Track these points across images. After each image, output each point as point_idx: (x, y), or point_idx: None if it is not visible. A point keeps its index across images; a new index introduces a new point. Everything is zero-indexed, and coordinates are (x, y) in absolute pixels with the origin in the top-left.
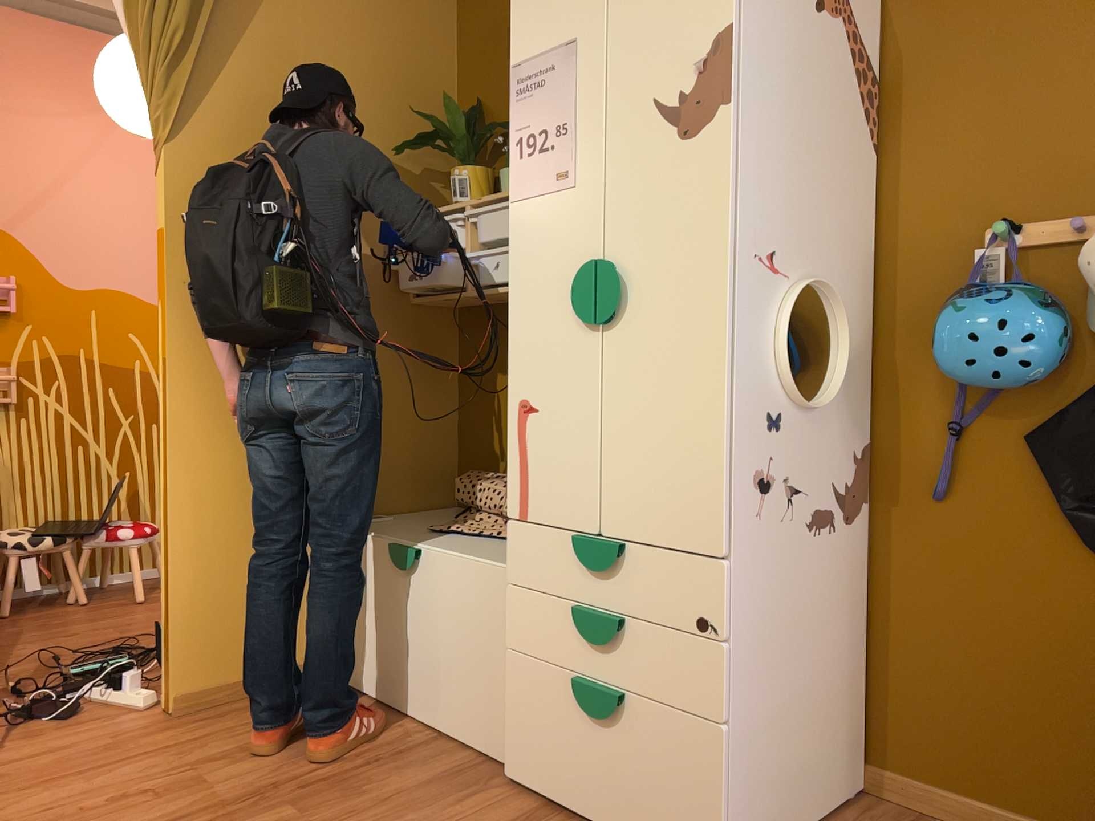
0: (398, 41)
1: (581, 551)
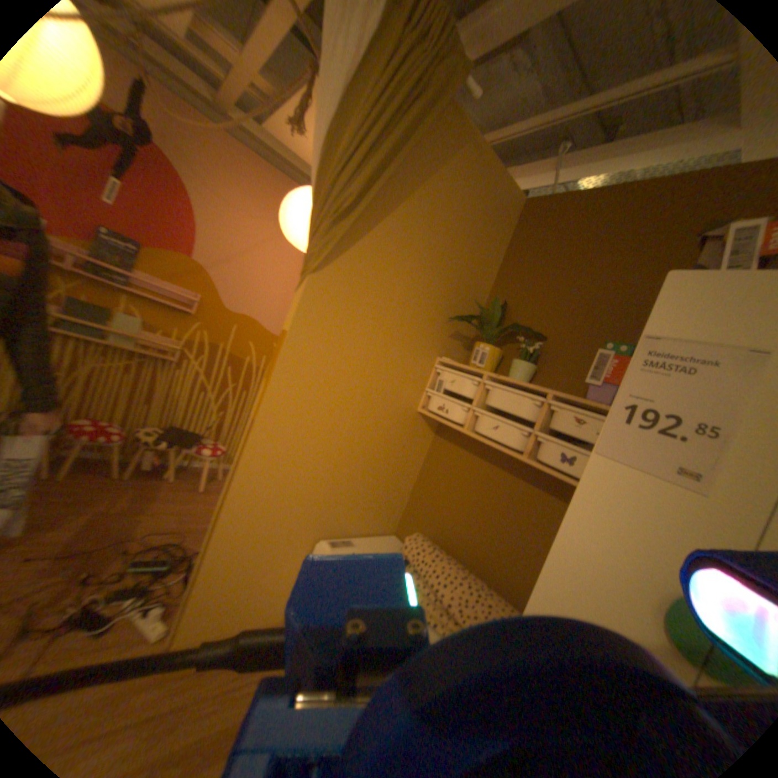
0: (473, 249)
1: None
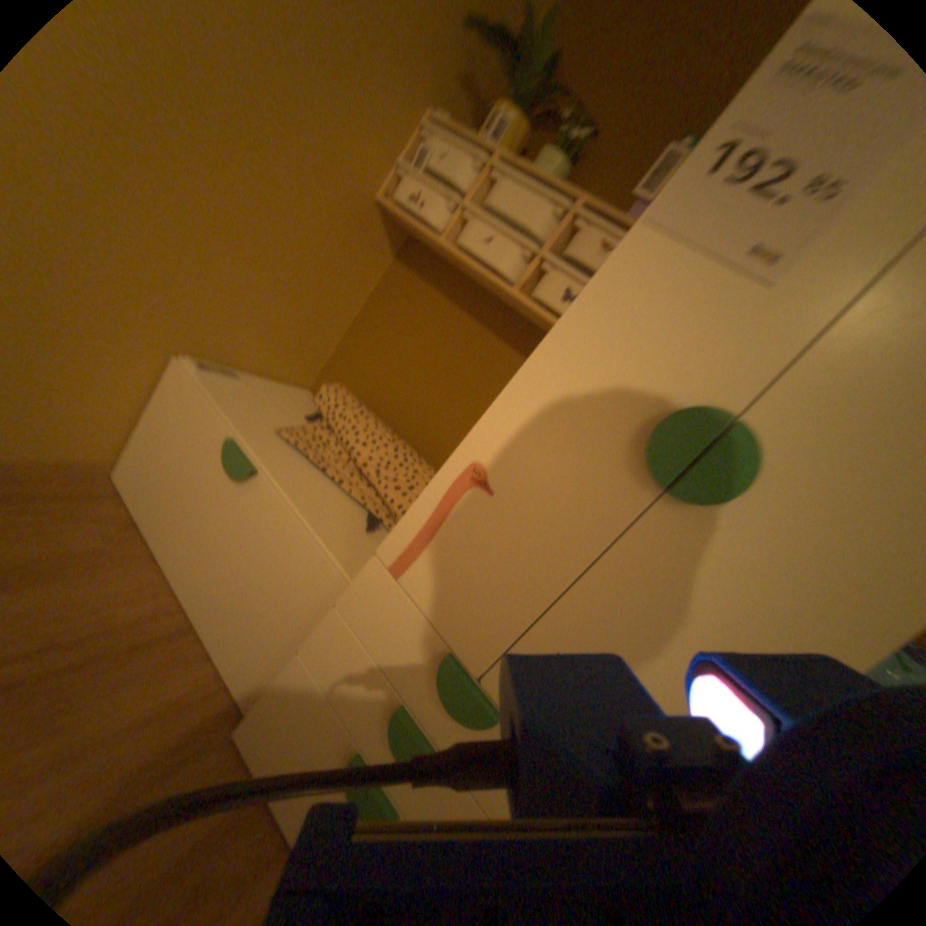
0: None
1: (446, 682)
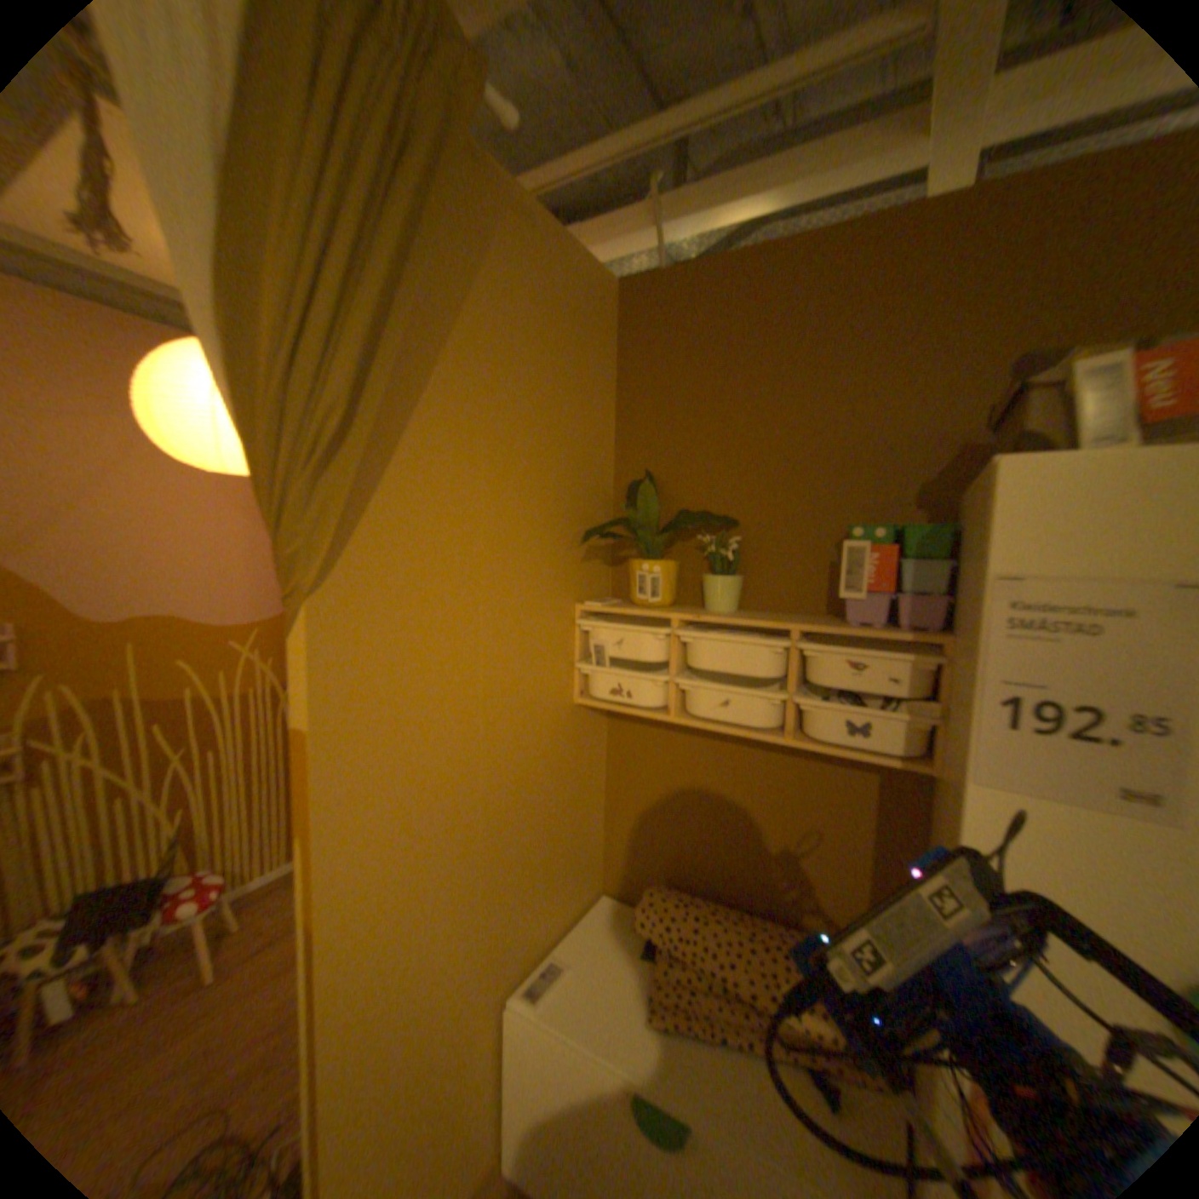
0: (573, 401)
1: None
